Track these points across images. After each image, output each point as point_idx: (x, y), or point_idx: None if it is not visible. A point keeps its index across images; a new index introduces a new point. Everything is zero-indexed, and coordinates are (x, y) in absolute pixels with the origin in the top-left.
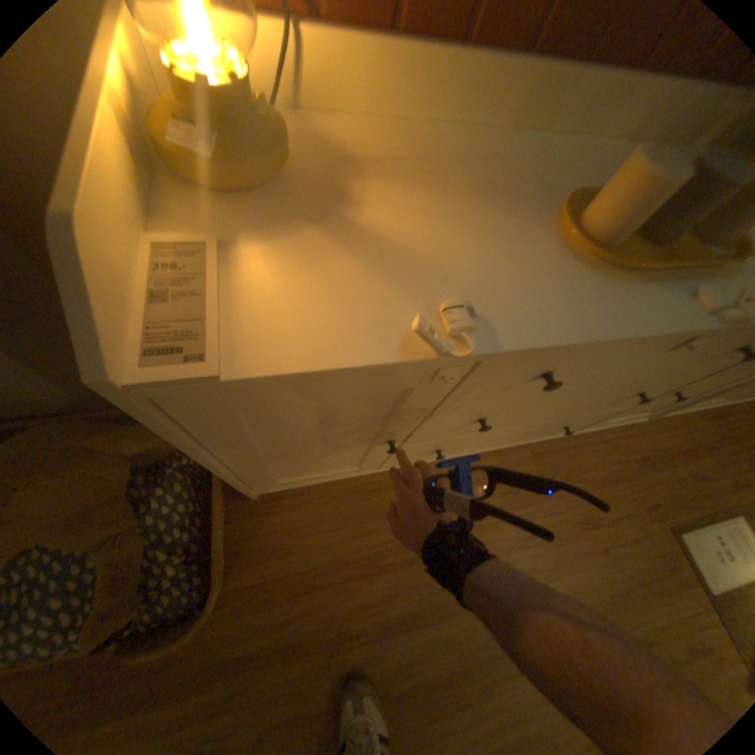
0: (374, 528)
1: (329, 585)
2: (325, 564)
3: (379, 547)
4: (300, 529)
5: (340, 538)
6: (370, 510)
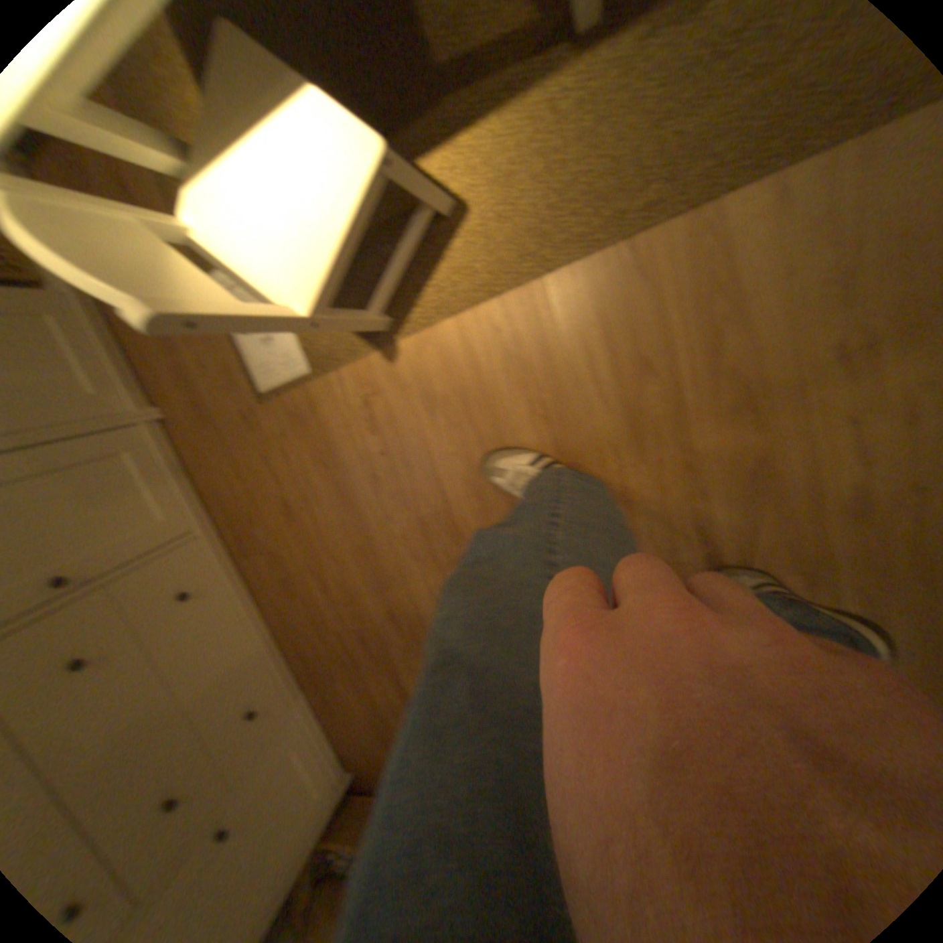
0: (337, 705)
1: (380, 738)
2: (368, 739)
3: (348, 704)
4: (351, 751)
5: (350, 728)
6: (326, 706)
